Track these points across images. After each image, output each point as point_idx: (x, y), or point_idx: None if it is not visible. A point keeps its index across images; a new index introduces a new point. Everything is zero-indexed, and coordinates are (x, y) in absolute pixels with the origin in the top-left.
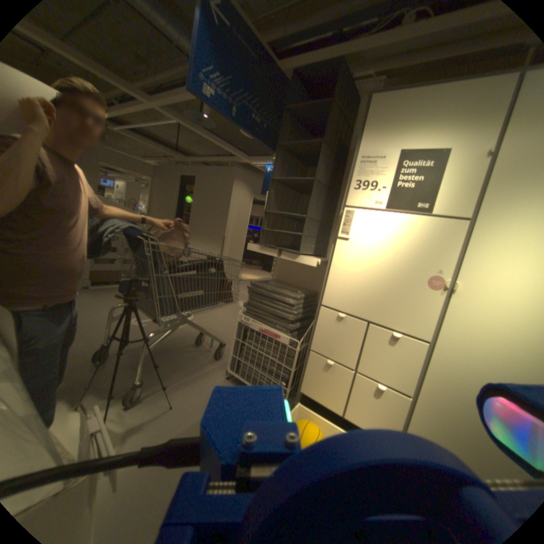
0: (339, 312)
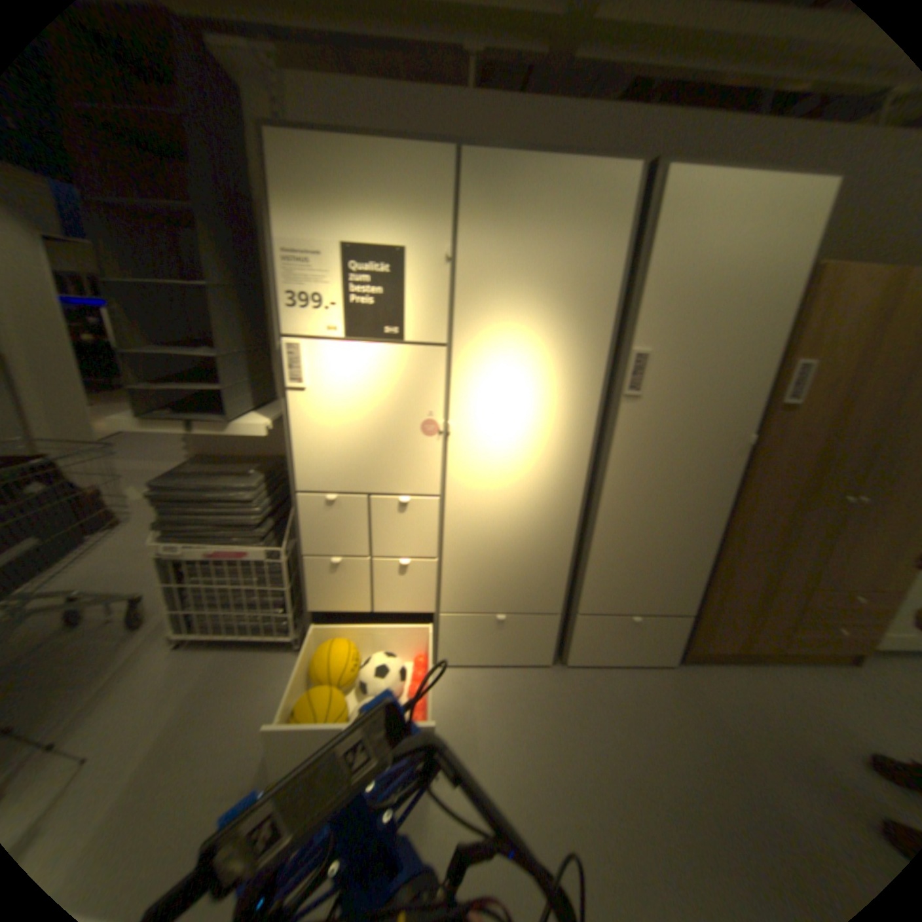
0: (329, 491)
